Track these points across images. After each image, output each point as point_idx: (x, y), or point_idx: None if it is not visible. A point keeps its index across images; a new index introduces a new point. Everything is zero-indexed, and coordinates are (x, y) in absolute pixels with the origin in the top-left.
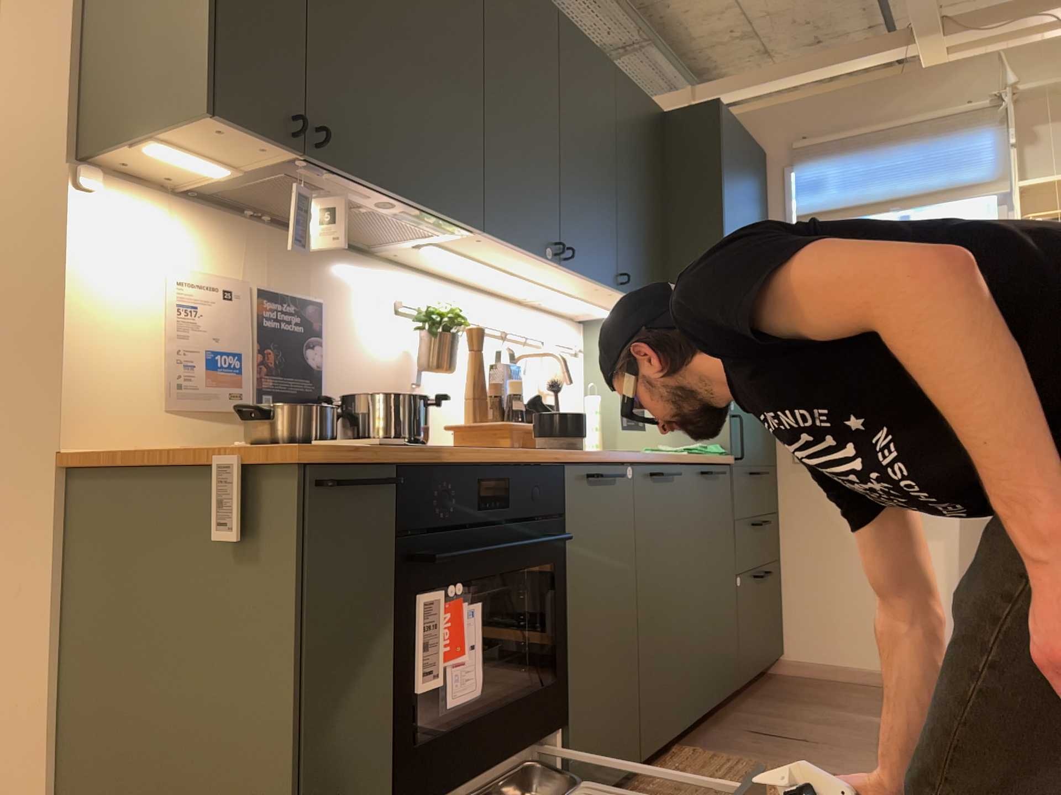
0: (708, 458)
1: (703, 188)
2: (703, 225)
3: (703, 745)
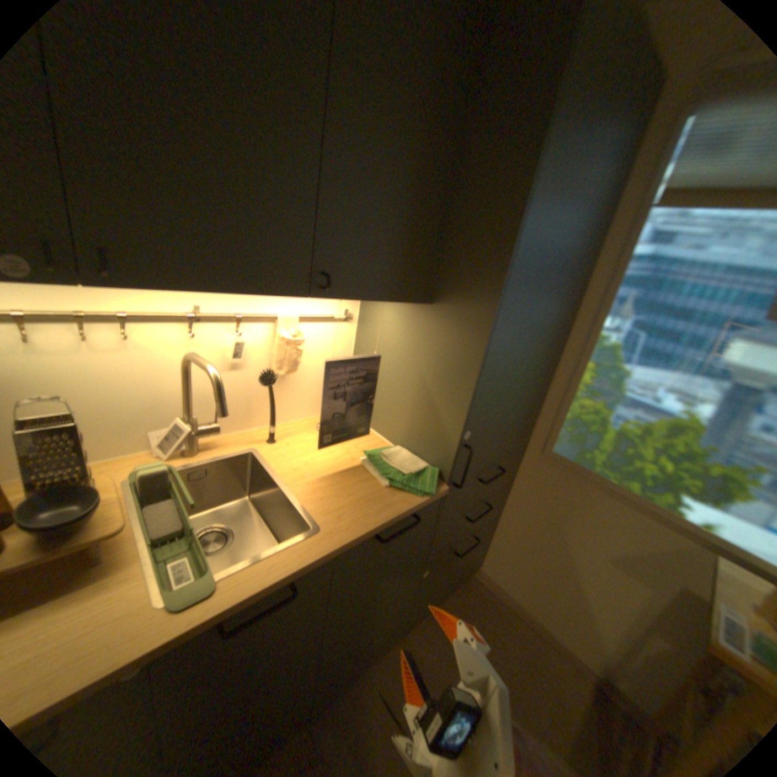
0: (400, 508)
1: (519, 130)
2: (502, 198)
3: (328, 718)
